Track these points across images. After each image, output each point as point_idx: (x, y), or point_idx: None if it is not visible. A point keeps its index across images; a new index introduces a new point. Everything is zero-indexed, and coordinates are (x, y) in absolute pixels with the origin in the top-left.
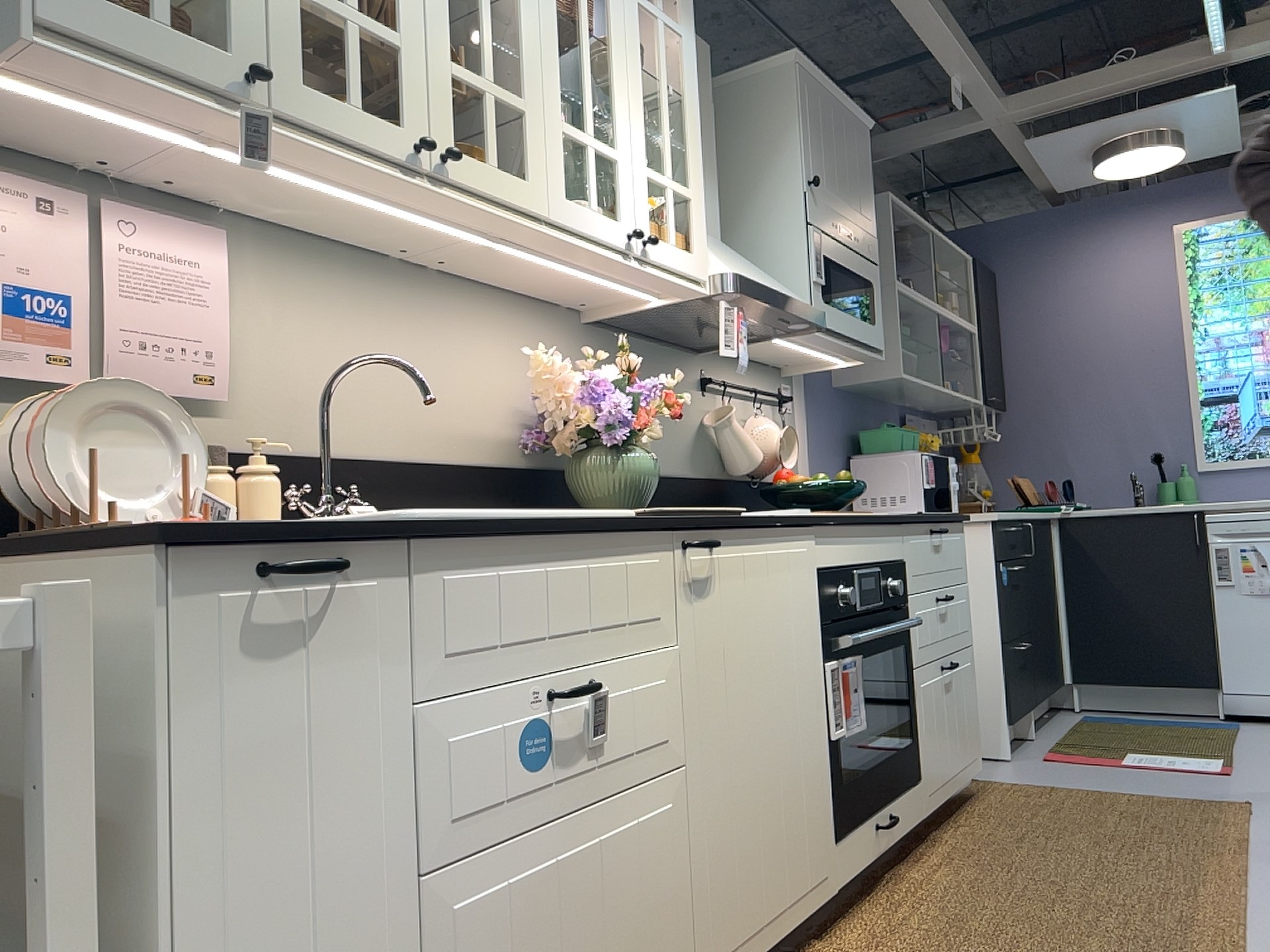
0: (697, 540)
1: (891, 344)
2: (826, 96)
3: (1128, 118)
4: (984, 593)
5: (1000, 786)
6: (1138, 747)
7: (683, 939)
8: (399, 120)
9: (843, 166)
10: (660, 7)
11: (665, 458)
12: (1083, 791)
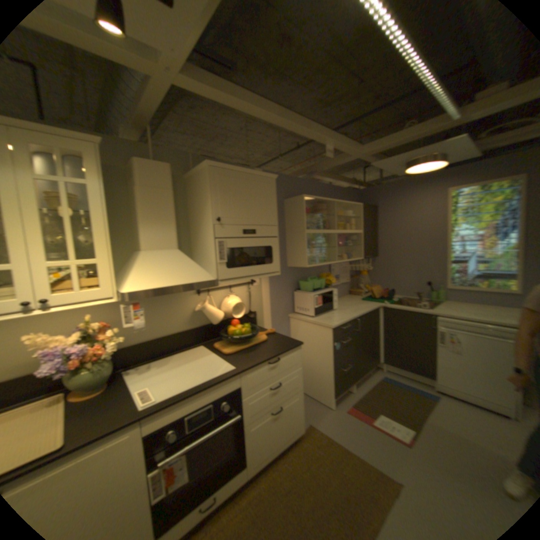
0: None
1: (303, 254)
2: (236, 174)
3: (415, 151)
4: (329, 352)
5: (315, 436)
6: (387, 413)
7: None
8: None
9: (249, 202)
10: (63, 174)
11: (170, 328)
12: (341, 451)
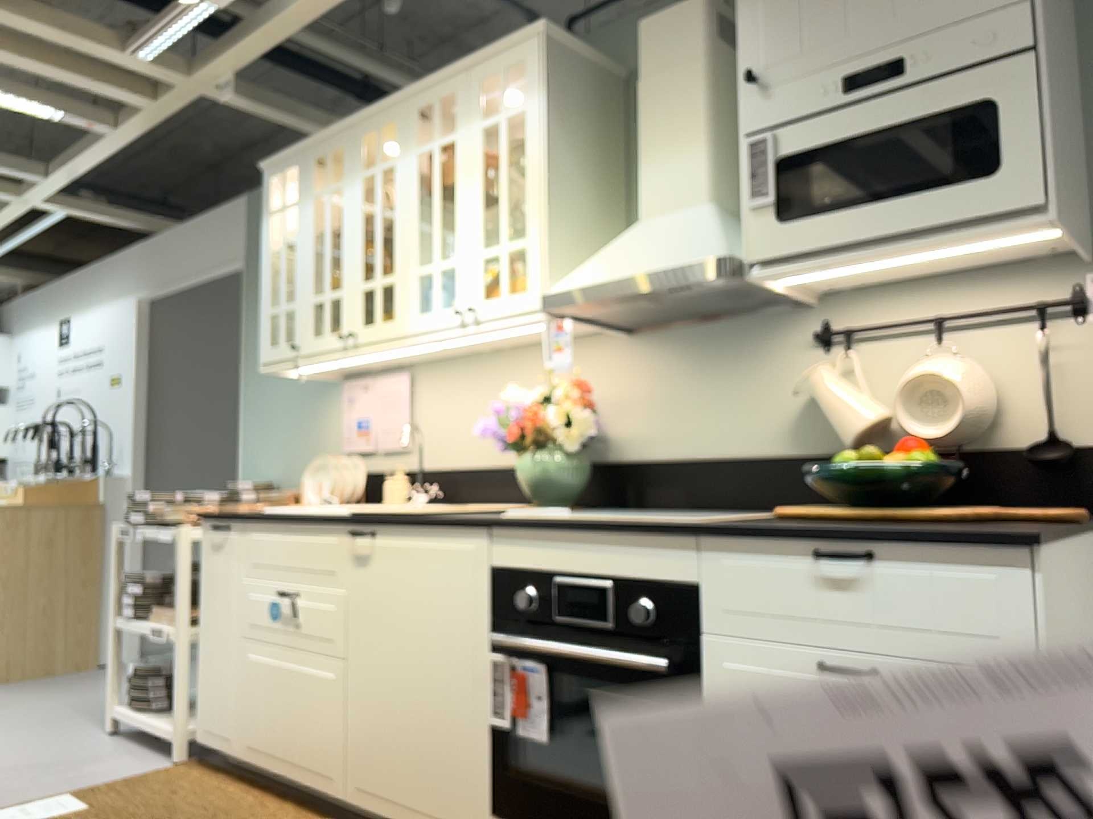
0: (358, 531)
1: None
2: None
3: None
4: None
5: None
6: None
7: (335, 755)
8: (340, 329)
9: None
10: (501, 109)
11: (735, 439)
12: None
